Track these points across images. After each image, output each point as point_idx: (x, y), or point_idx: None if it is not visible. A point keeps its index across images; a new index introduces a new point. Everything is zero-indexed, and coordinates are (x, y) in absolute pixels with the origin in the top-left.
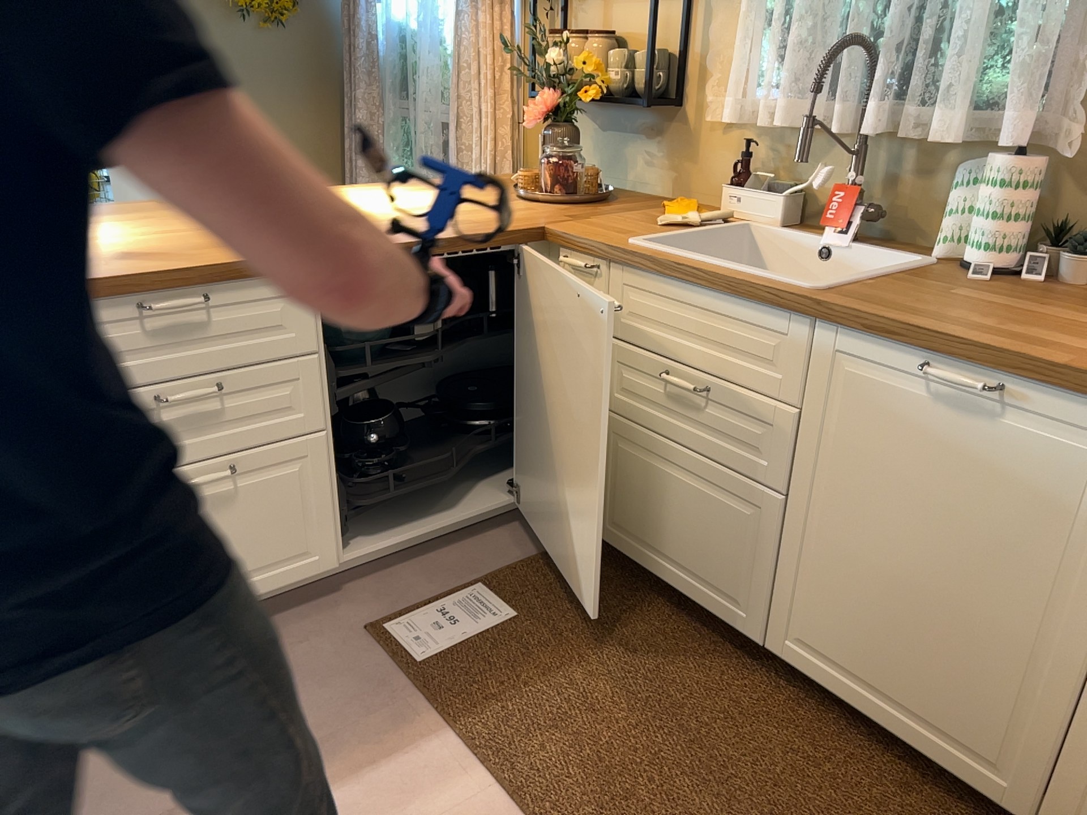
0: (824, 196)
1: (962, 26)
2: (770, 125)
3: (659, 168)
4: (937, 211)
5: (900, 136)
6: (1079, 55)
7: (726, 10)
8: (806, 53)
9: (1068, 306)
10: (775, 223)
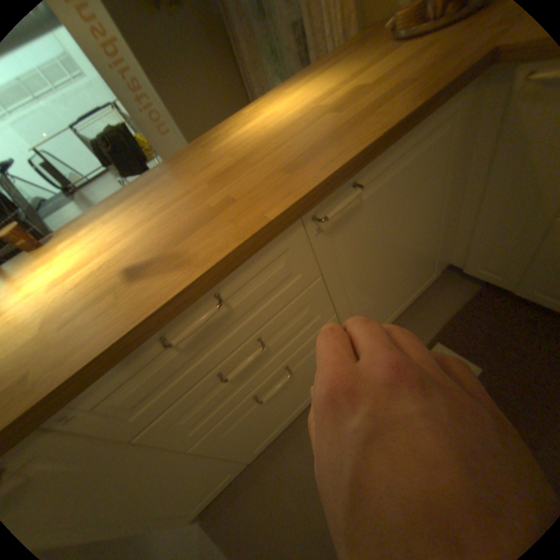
0: None
1: None
2: None
3: None
4: None
5: None
6: None
7: None
8: None
9: None
10: None
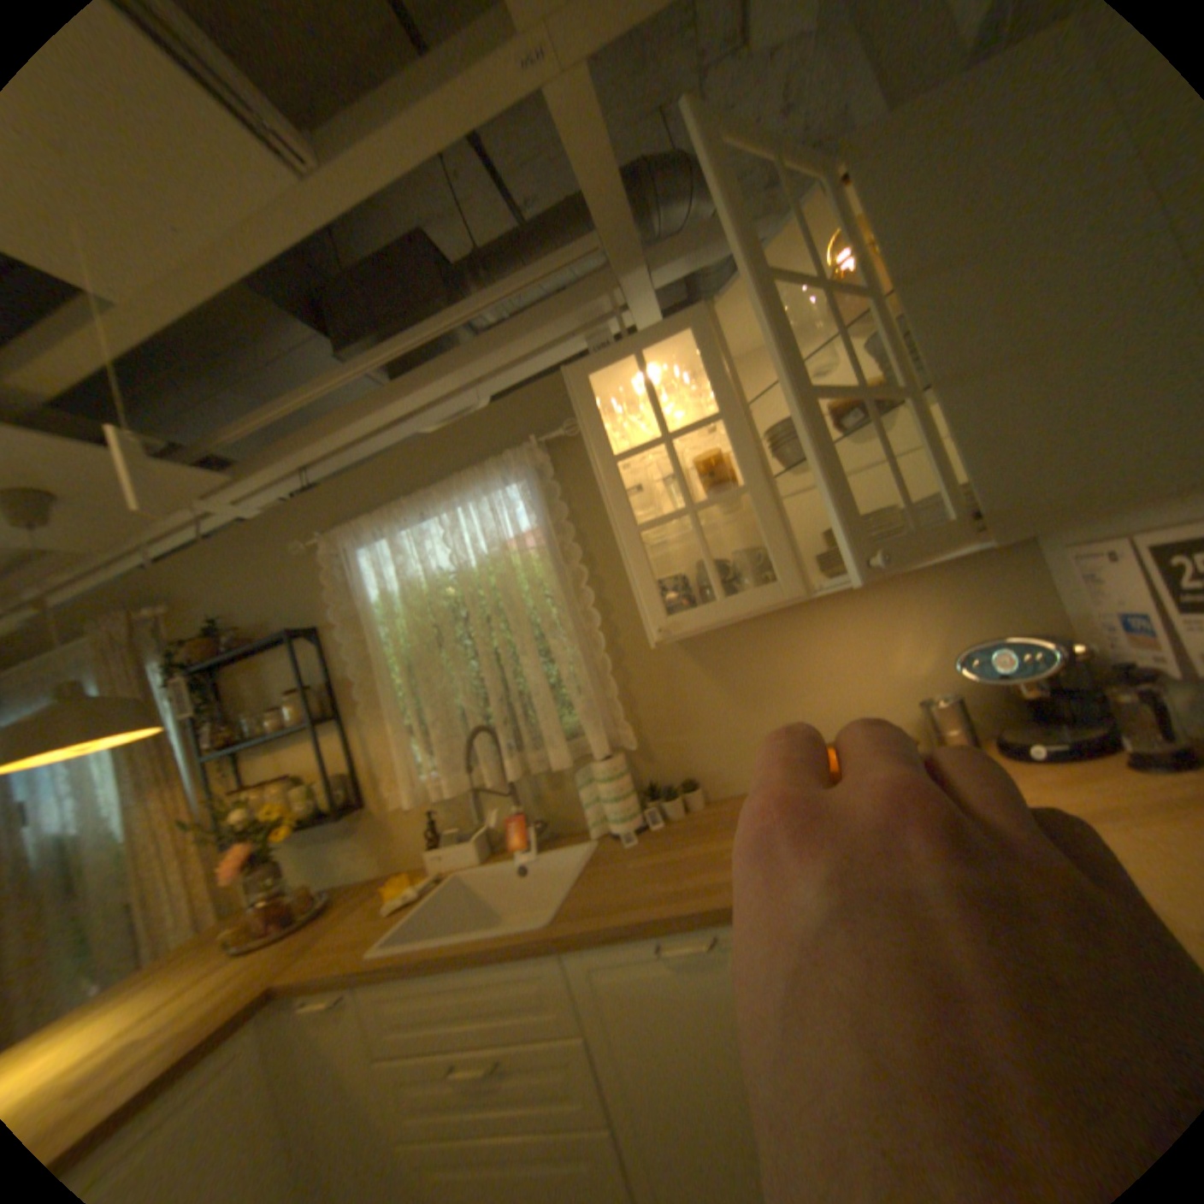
0: (502, 825)
1: (540, 698)
2: (444, 796)
3: (366, 856)
4: (579, 804)
5: (536, 771)
6: (608, 692)
7: (379, 732)
8: (450, 743)
9: (695, 839)
10: (478, 862)
